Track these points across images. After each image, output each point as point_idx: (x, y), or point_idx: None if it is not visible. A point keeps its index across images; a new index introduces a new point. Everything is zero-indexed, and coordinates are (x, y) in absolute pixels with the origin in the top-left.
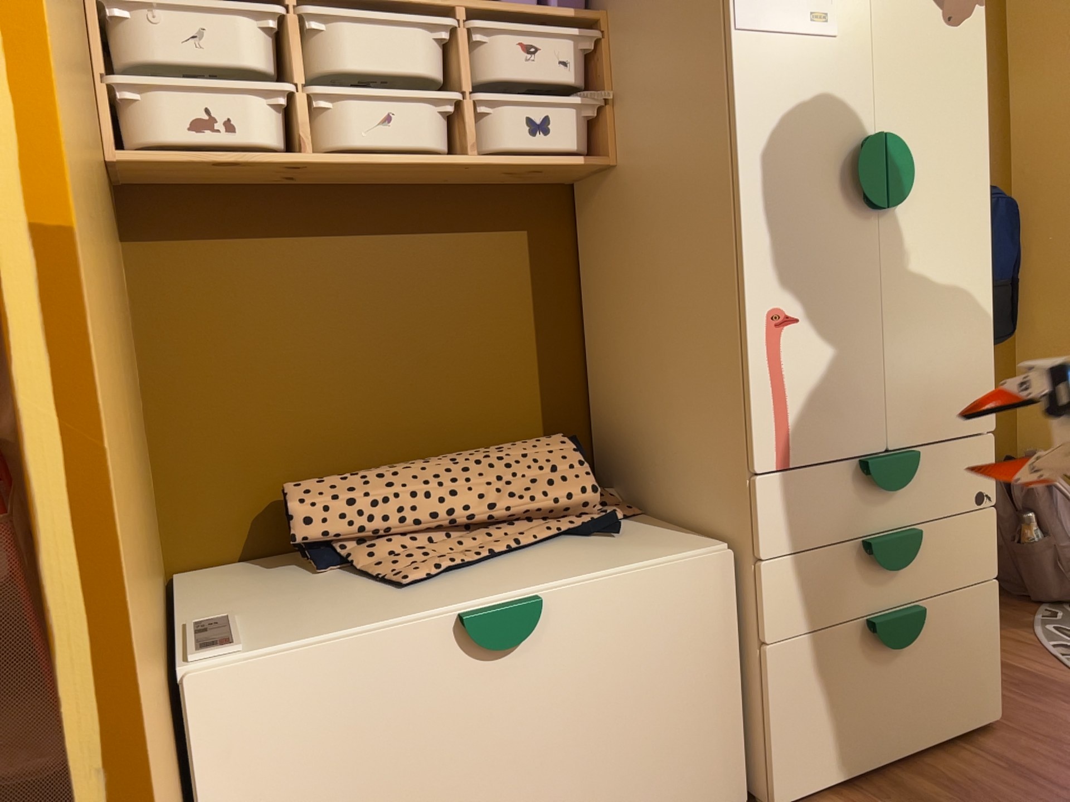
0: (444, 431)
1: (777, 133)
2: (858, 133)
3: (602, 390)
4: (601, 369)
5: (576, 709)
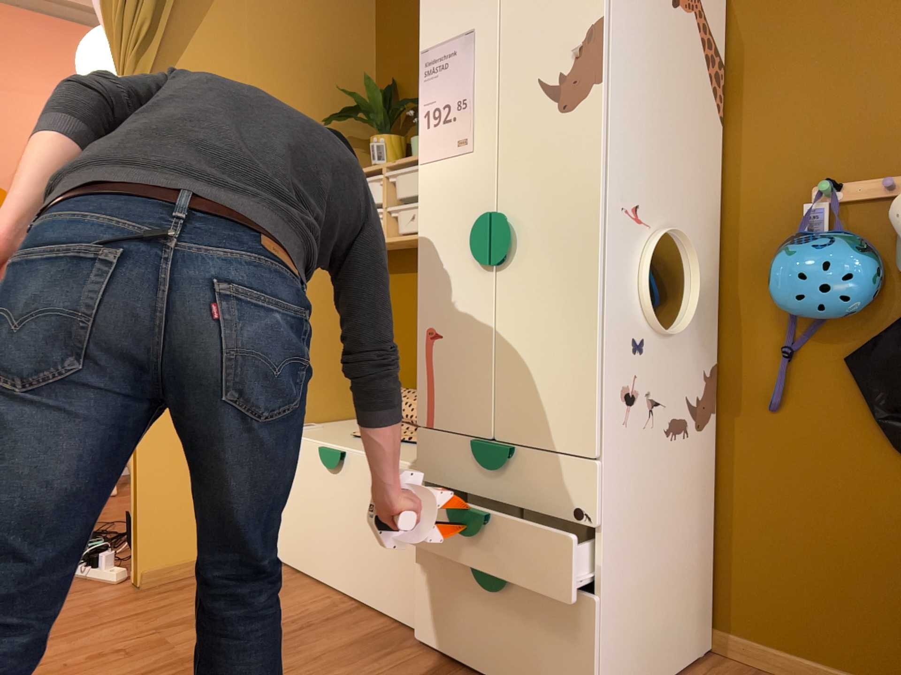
0: None
1: (437, 220)
2: (483, 212)
3: None
4: None
5: (354, 515)
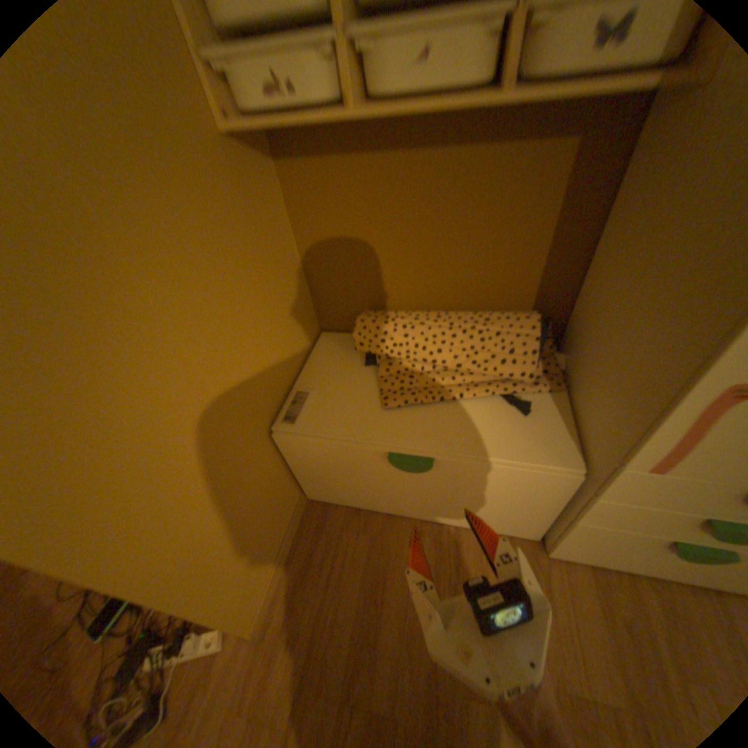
0: (460, 292)
1: None
2: None
3: (588, 290)
4: (594, 275)
5: (449, 492)
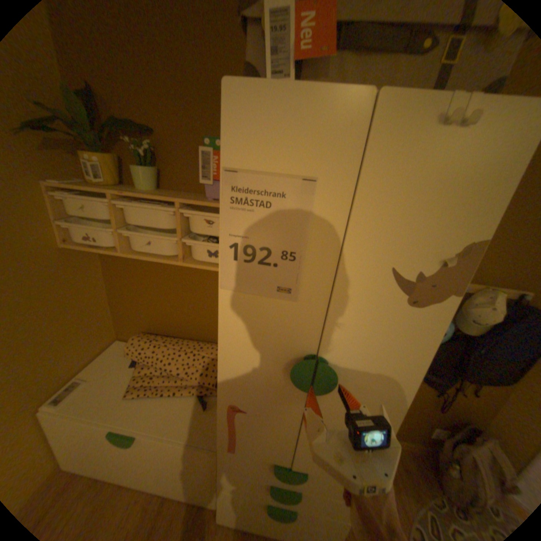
0: (194, 330)
1: (244, 340)
2: (303, 352)
3: None
4: None
5: (151, 465)
